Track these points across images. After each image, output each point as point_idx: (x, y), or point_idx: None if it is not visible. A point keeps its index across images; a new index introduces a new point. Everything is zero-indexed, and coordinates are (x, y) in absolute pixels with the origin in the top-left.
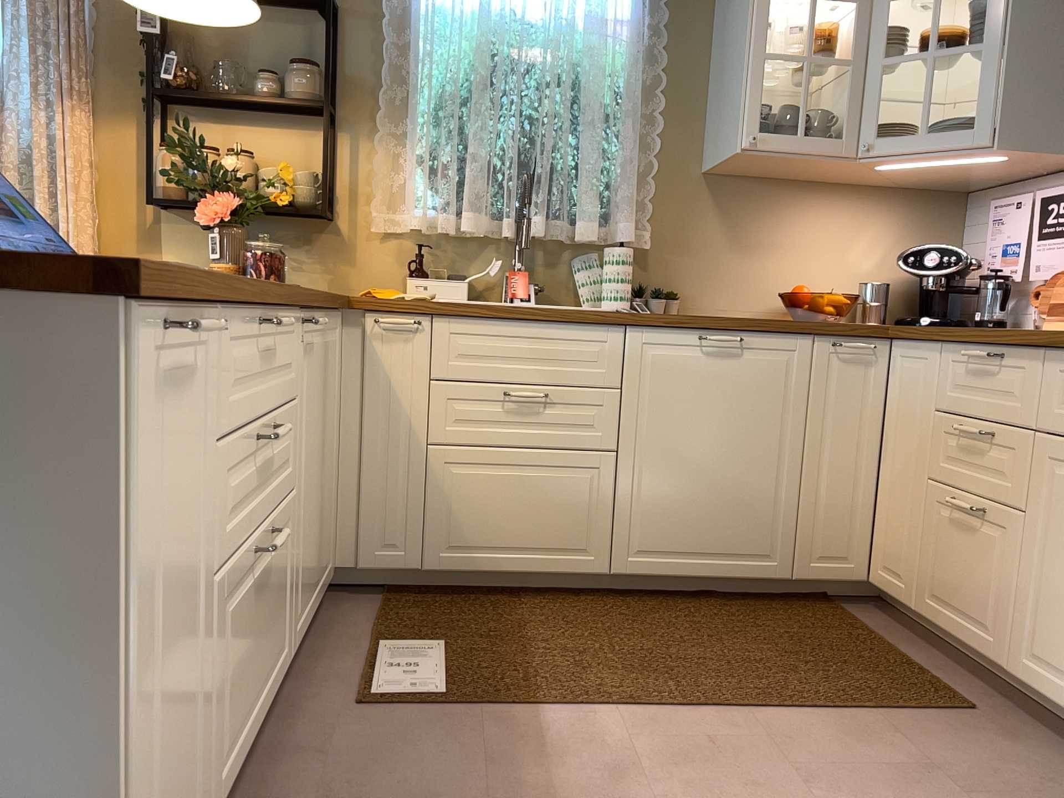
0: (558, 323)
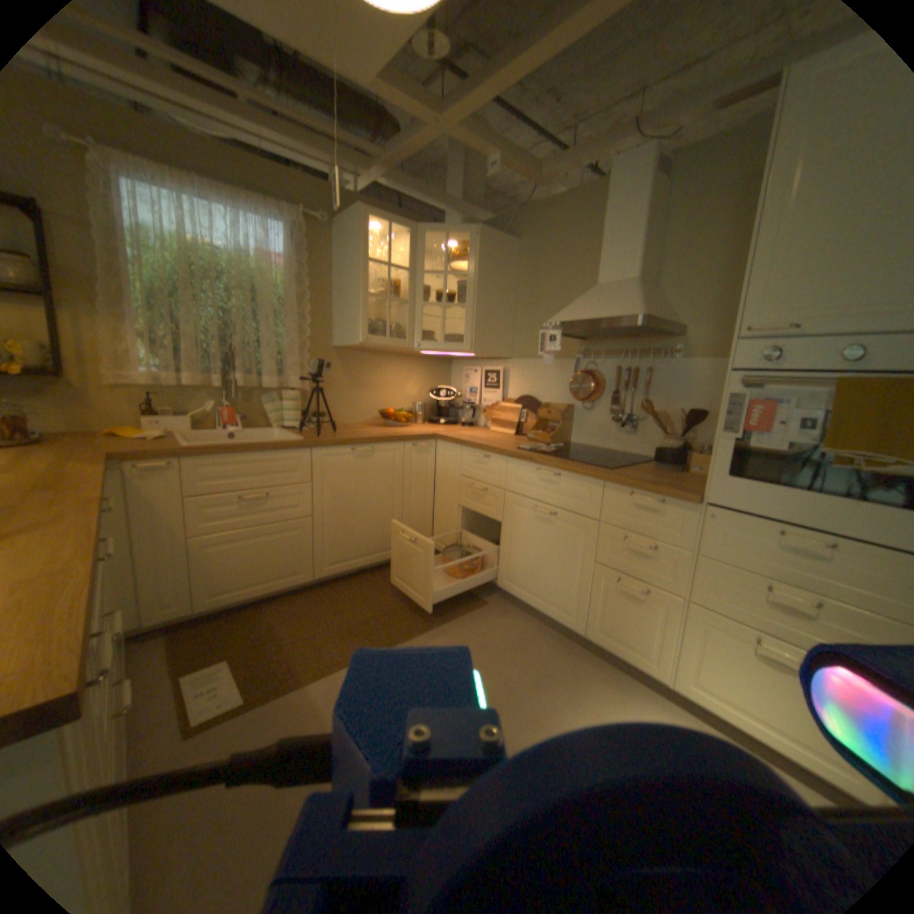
0: (269, 453)
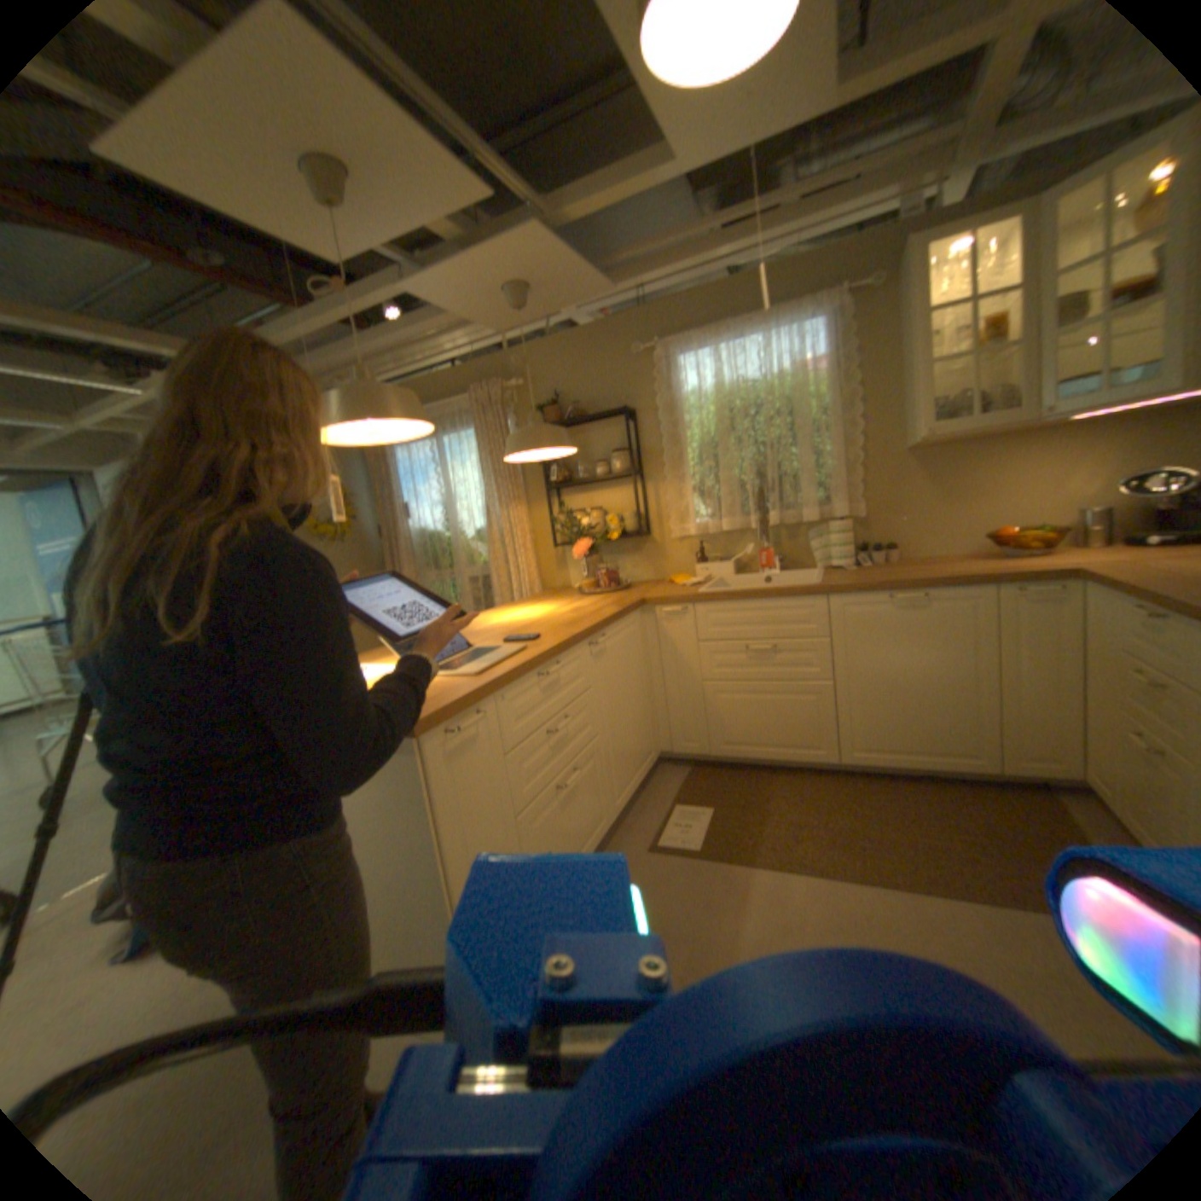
0: (777, 598)
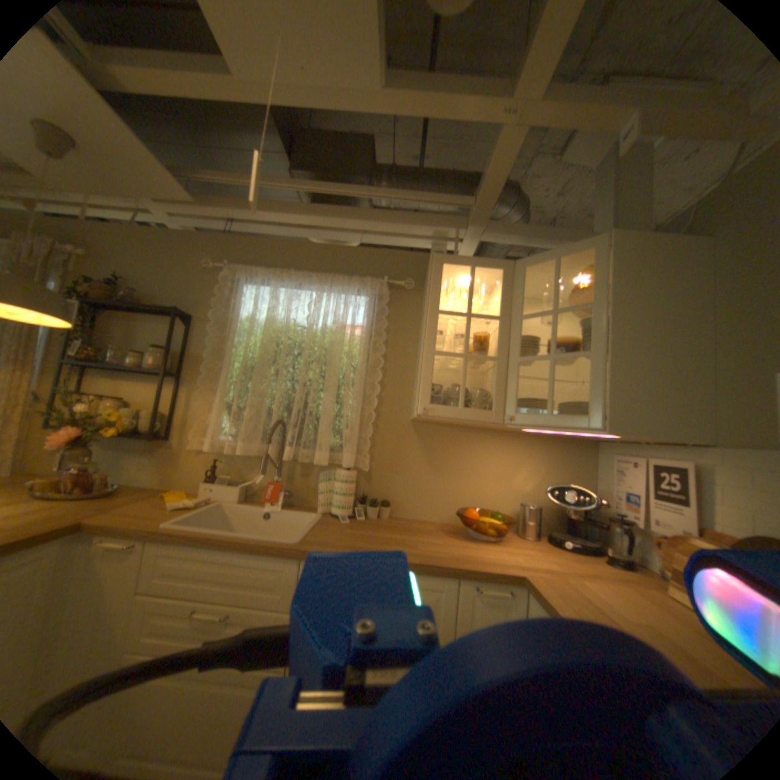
0: (243, 557)
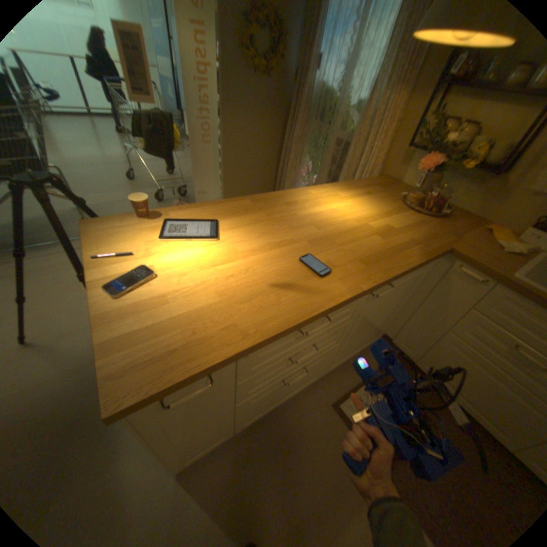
0: None
